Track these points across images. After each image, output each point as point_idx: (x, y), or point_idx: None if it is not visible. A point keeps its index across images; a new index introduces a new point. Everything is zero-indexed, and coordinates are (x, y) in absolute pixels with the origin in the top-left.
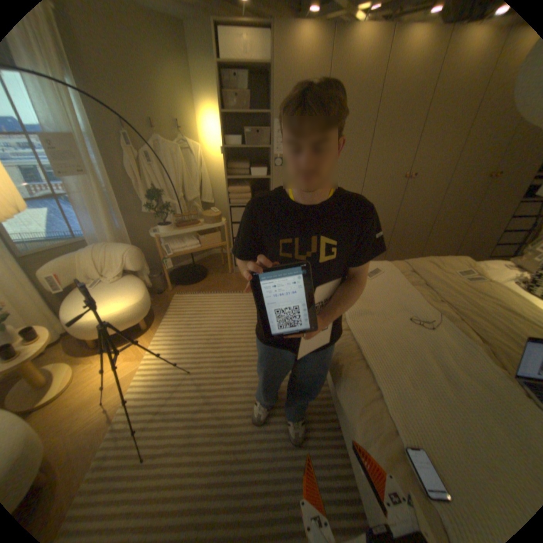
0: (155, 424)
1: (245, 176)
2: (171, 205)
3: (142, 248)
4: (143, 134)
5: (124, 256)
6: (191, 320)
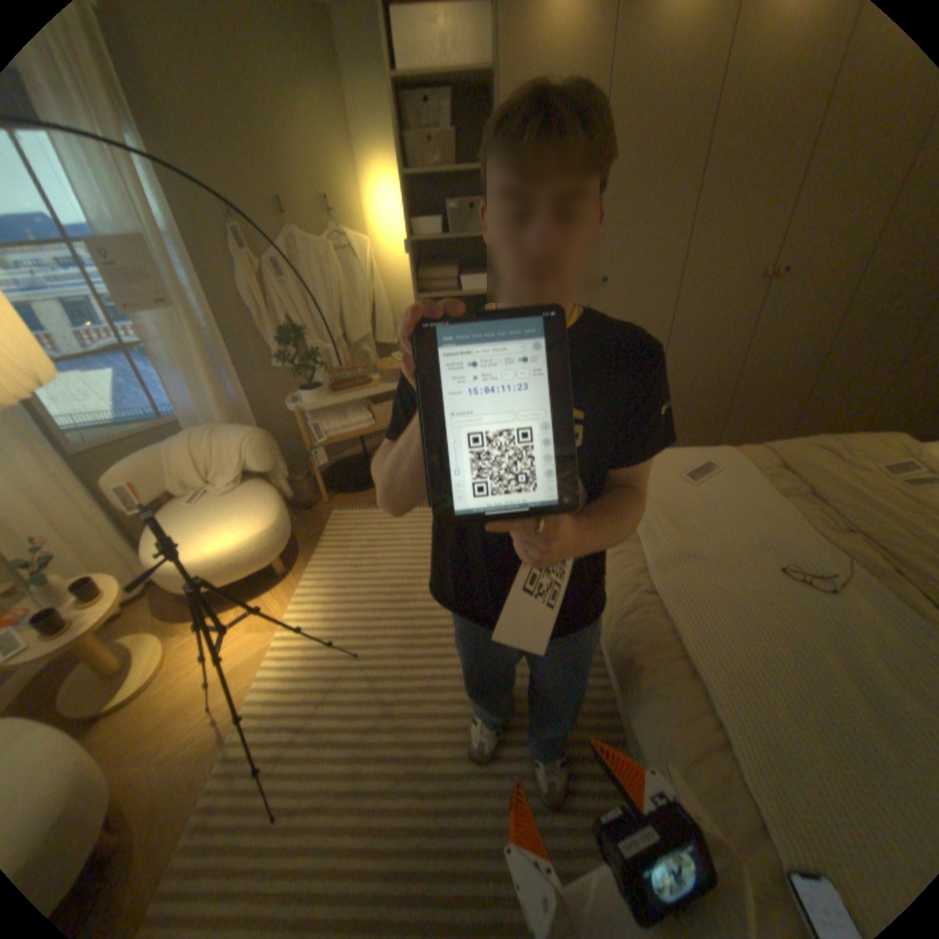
0: (297, 750)
1: (451, 293)
2: (323, 352)
3: (275, 429)
4: (267, 227)
5: (243, 447)
6: (361, 557)
